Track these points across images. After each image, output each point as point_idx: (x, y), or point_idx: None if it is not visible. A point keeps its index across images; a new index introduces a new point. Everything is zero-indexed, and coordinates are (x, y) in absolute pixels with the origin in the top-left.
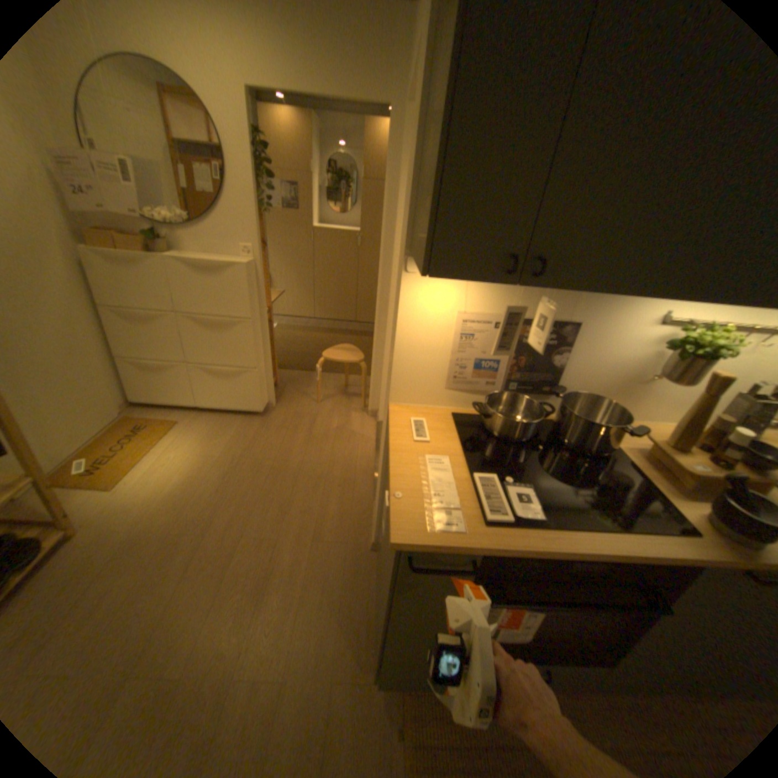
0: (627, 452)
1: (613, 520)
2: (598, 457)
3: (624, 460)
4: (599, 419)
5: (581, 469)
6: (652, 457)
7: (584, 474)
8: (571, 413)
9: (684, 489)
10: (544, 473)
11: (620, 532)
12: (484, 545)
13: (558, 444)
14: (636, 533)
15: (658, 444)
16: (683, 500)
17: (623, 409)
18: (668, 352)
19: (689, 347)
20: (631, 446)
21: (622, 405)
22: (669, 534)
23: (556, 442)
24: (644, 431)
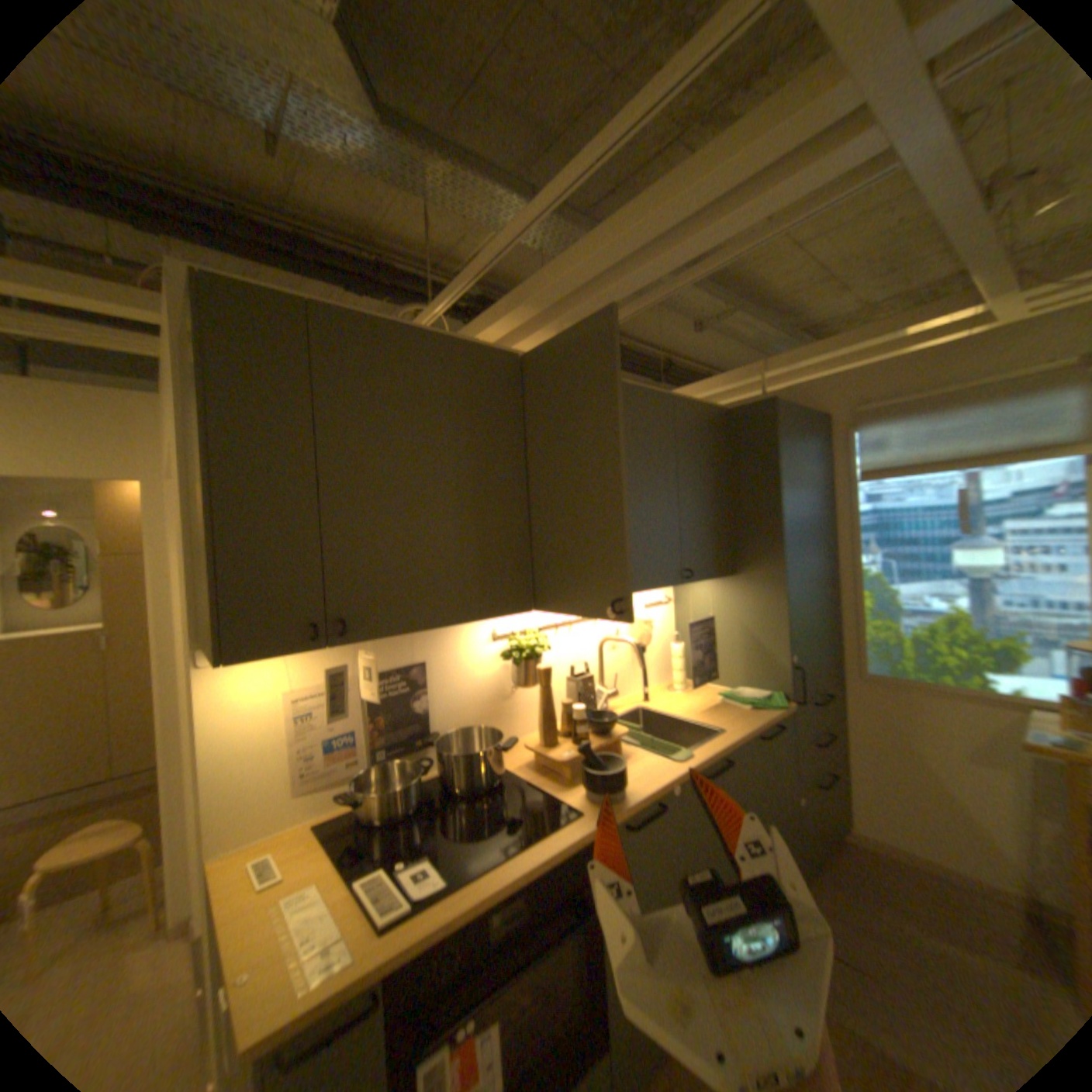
0: (515, 772)
1: (511, 845)
2: (490, 791)
3: (514, 782)
4: (479, 751)
5: (475, 812)
6: (536, 766)
7: (478, 816)
8: (447, 756)
9: (565, 782)
10: (438, 837)
11: (518, 852)
12: (380, 962)
13: (449, 799)
14: (532, 844)
15: (533, 750)
16: (565, 792)
17: (493, 730)
18: (509, 663)
19: (514, 655)
20: (518, 765)
21: (492, 728)
22: (558, 829)
23: (447, 797)
24: (513, 743)
